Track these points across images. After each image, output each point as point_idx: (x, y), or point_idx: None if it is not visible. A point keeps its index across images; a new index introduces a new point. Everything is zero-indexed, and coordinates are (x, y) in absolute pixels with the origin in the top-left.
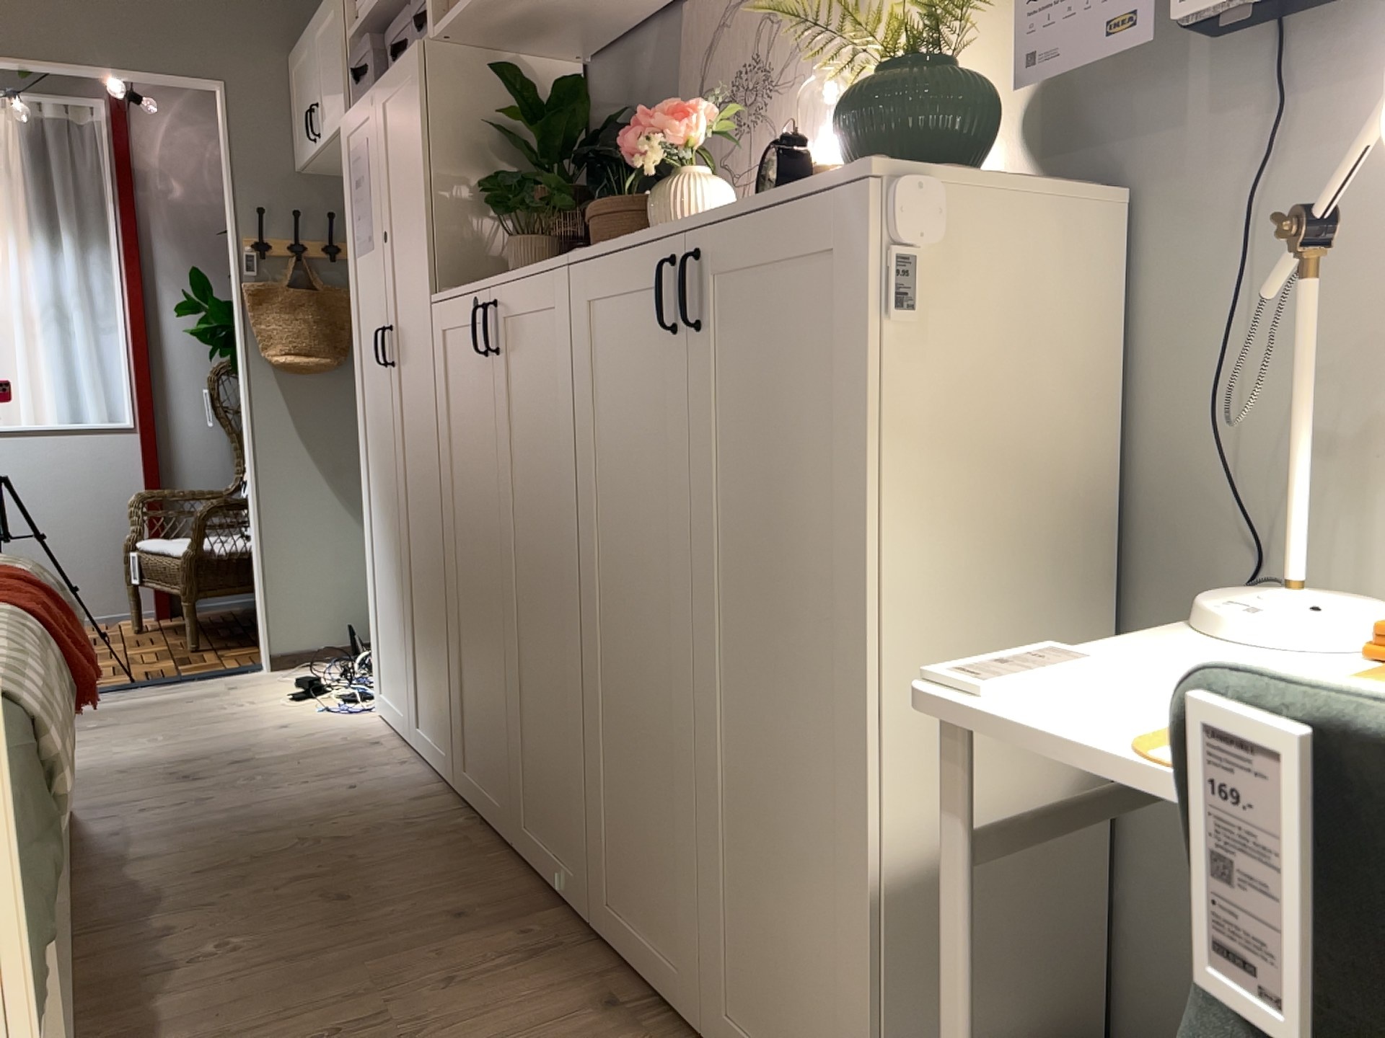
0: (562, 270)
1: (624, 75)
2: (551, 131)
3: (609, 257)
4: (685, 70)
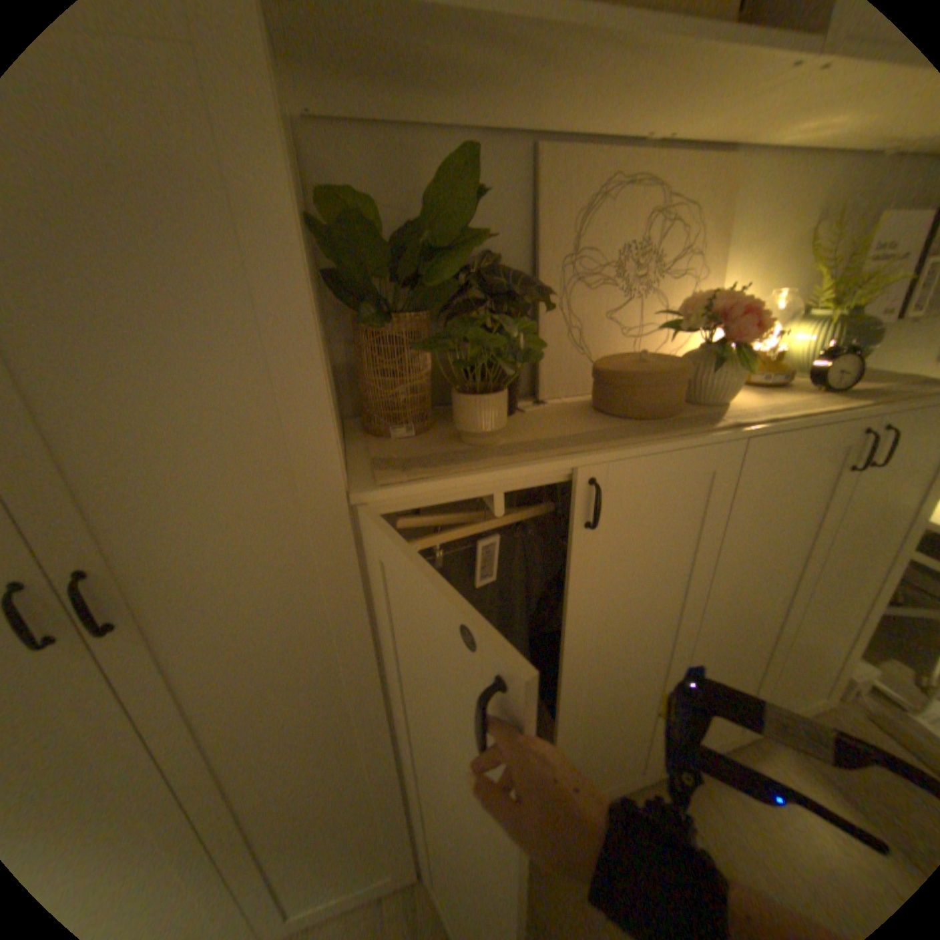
0: (740, 442)
1: (408, 176)
2: (375, 233)
3: (806, 430)
4: (546, 215)
